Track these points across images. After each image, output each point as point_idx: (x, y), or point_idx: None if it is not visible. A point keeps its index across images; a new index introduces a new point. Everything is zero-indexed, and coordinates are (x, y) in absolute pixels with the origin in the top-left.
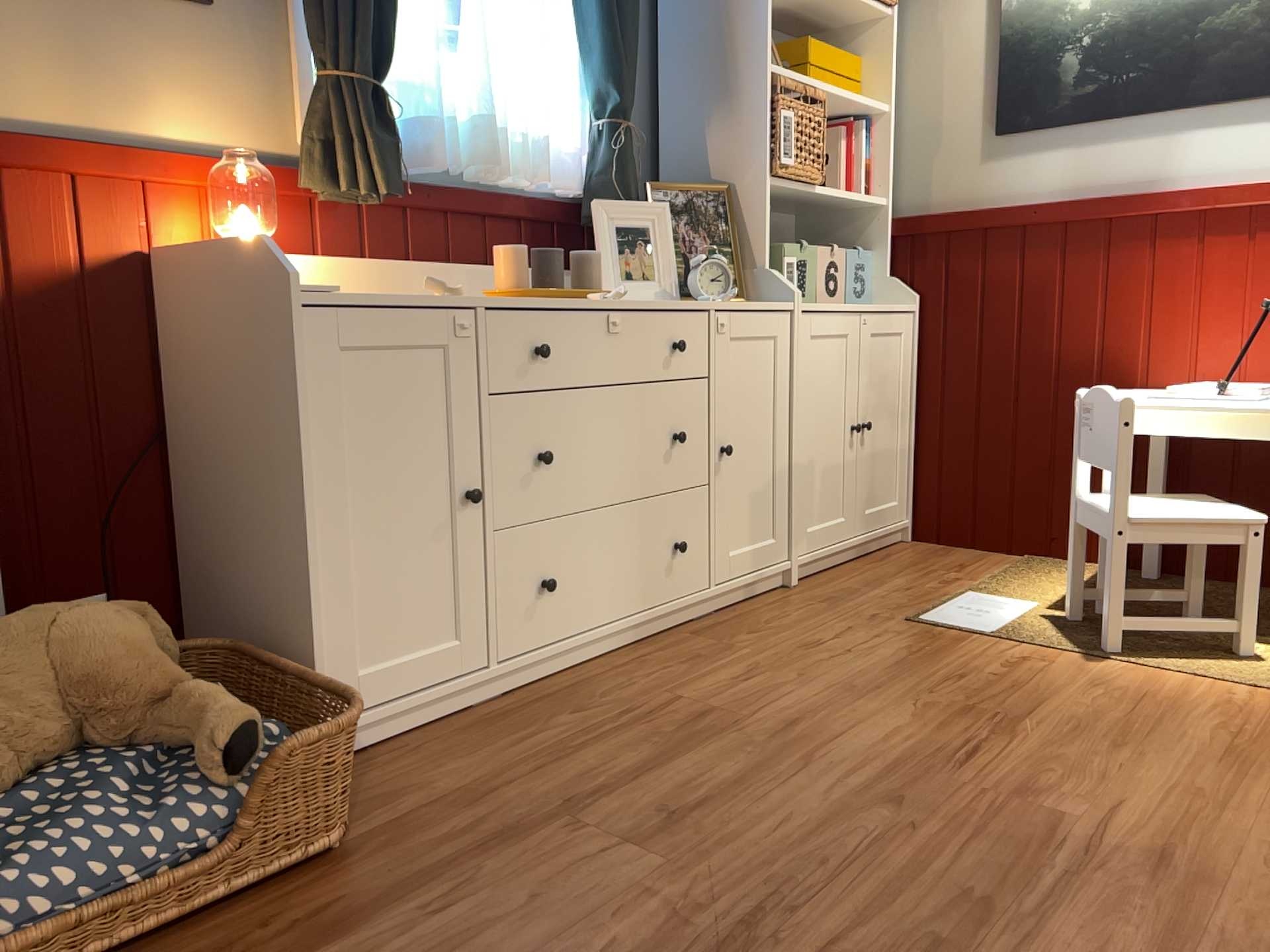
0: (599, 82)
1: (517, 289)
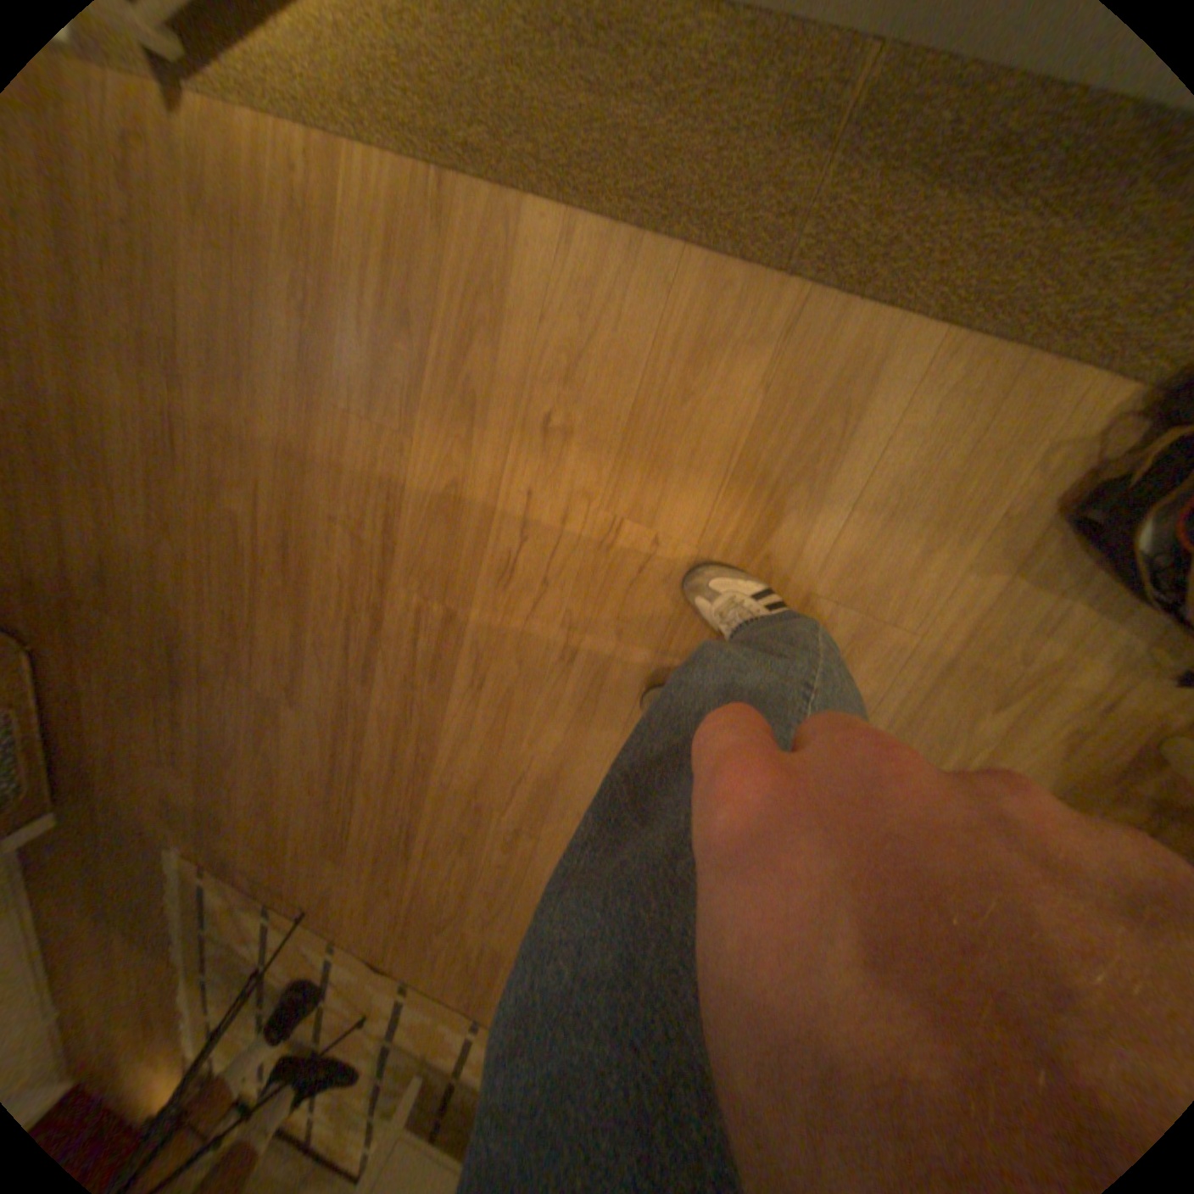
0: None
1: None
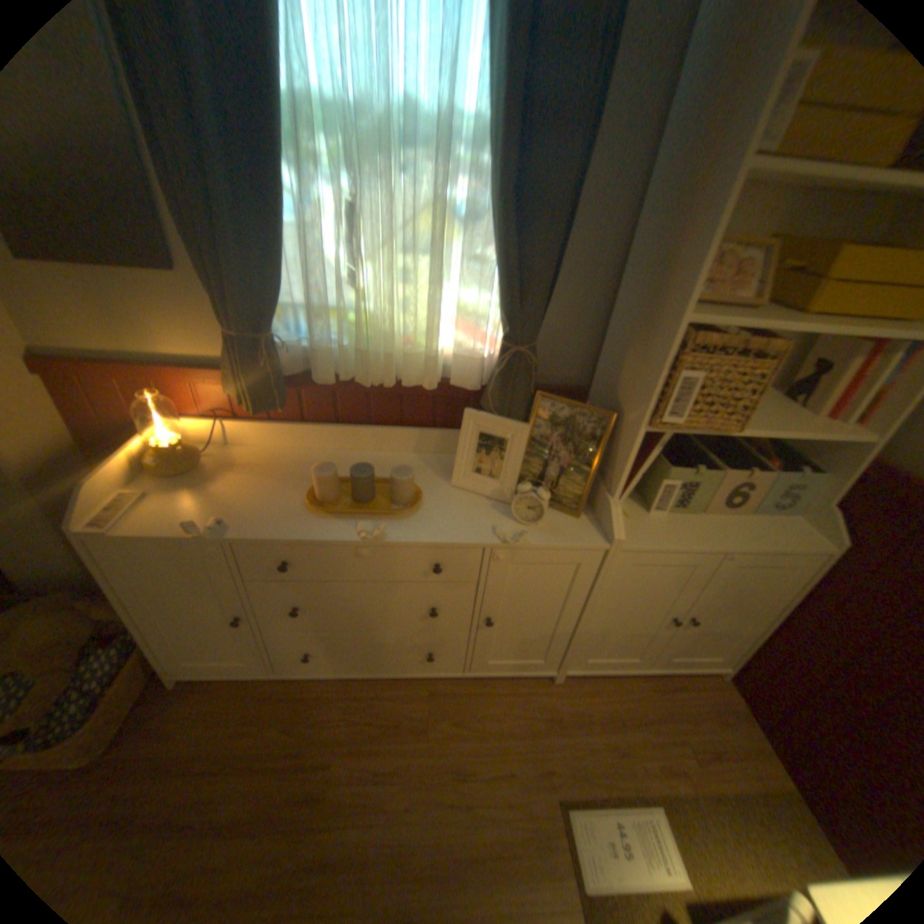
0: (501, 305)
1: (315, 502)
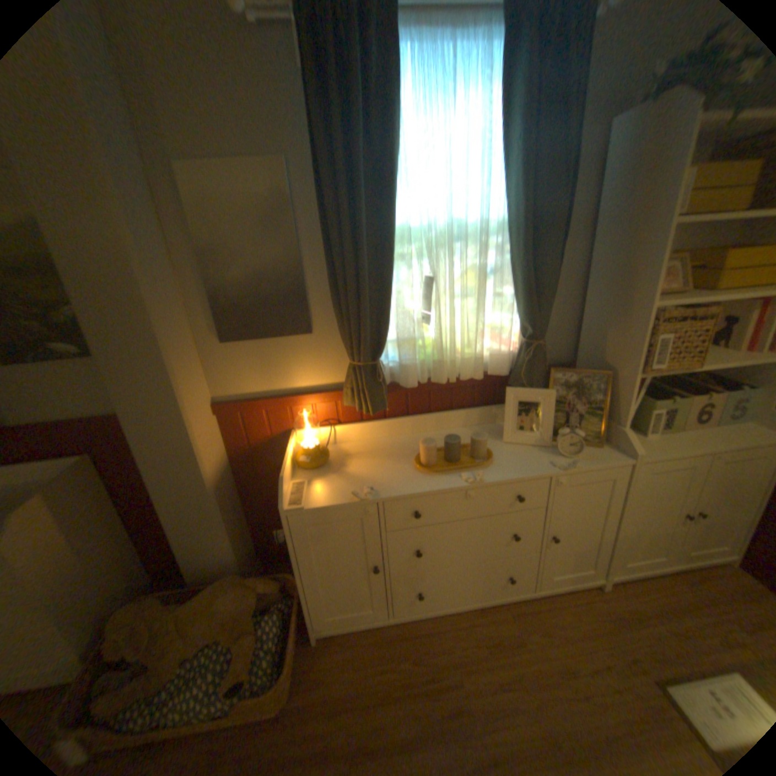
0: (522, 318)
1: (425, 465)
